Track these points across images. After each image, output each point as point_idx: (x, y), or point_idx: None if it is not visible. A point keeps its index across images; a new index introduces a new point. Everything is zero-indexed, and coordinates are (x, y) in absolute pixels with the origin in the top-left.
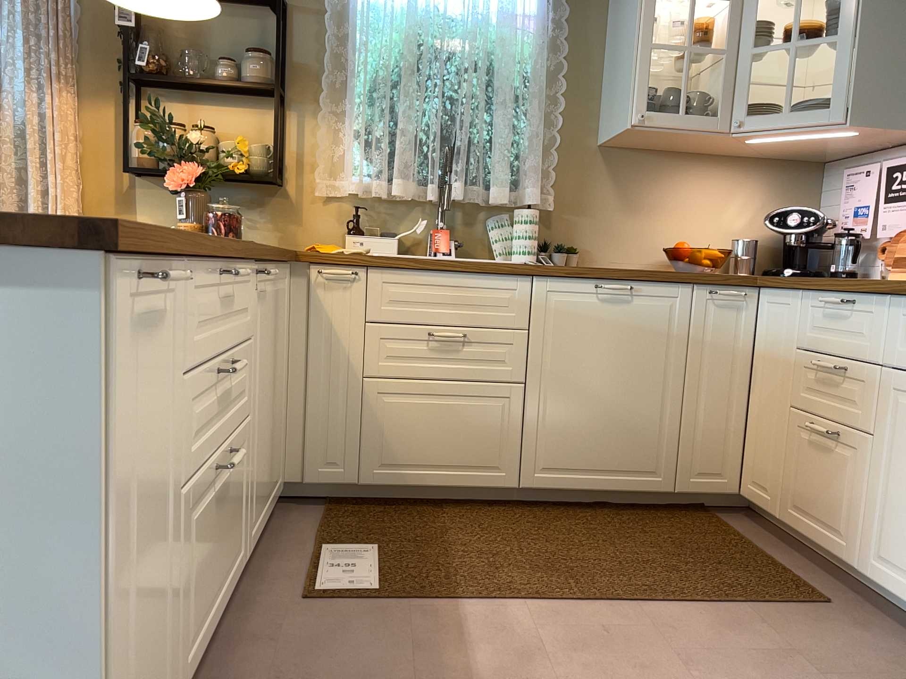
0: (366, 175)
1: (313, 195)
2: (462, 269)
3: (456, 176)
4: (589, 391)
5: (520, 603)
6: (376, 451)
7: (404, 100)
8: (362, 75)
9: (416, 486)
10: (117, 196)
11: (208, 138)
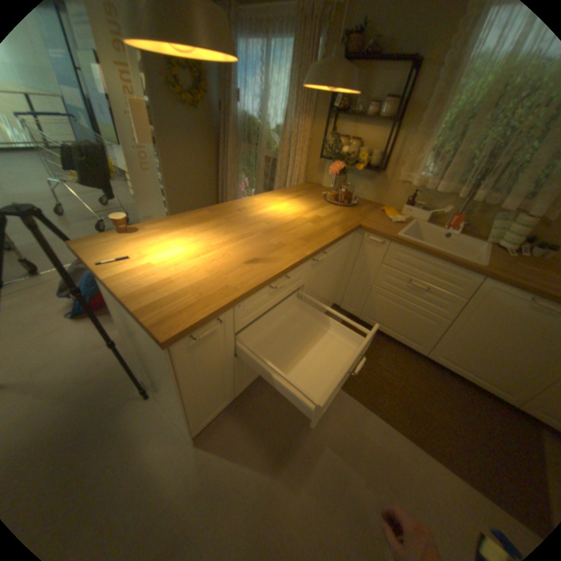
0: (429, 173)
1: (397, 178)
2: (441, 259)
3: (485, 186)
4: (491, 343)
5: (378, 417)
6: (369, 312)
7: (470, 132)
8: (449, 111)
9: (381, 331)
10: (317, 164)
11: (355, 145)
